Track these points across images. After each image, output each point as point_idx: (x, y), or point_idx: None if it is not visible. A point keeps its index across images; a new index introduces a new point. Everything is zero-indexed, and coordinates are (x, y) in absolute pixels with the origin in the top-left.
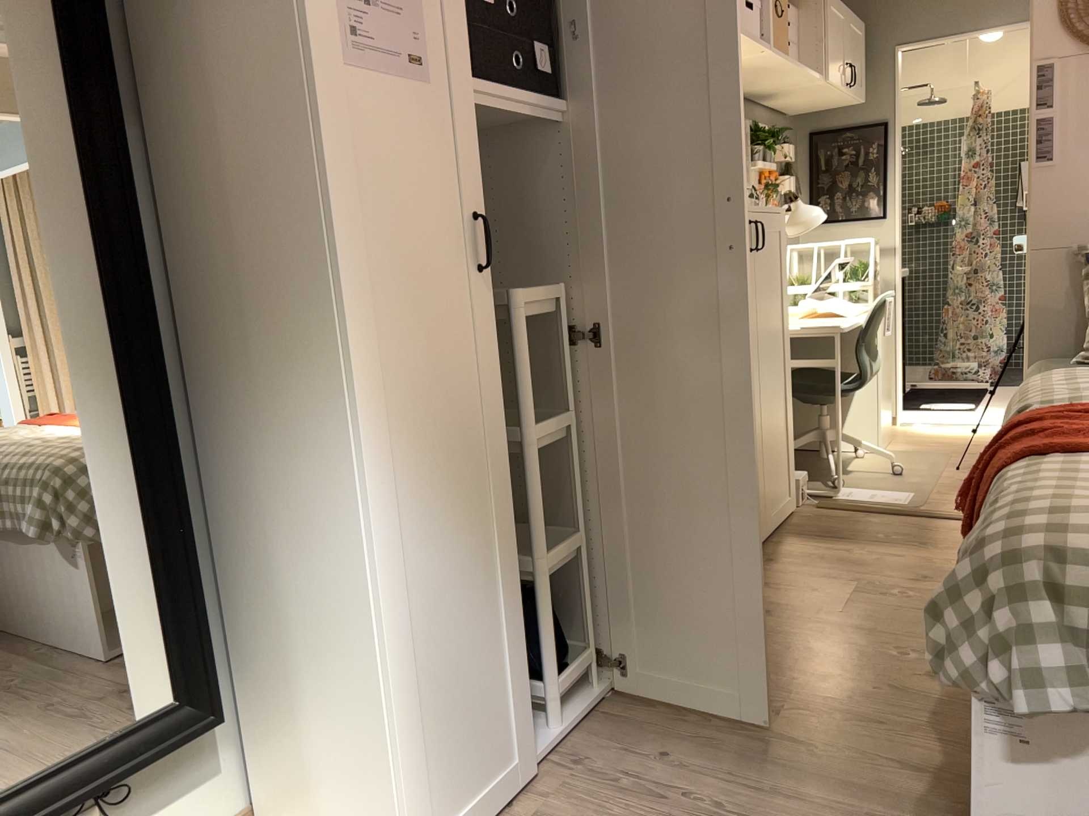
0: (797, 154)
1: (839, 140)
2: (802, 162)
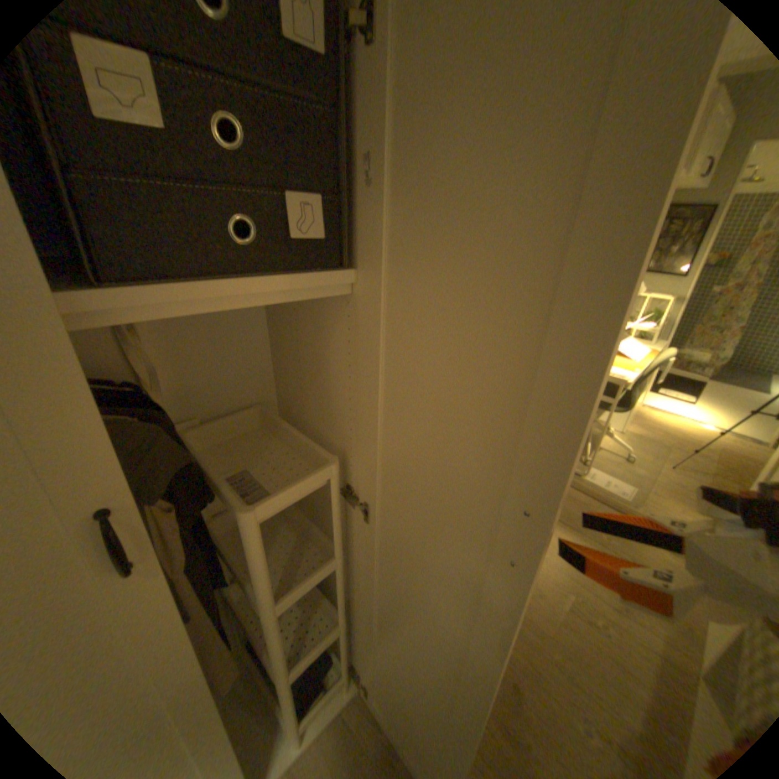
0: None
1: (676, 214)
2: None
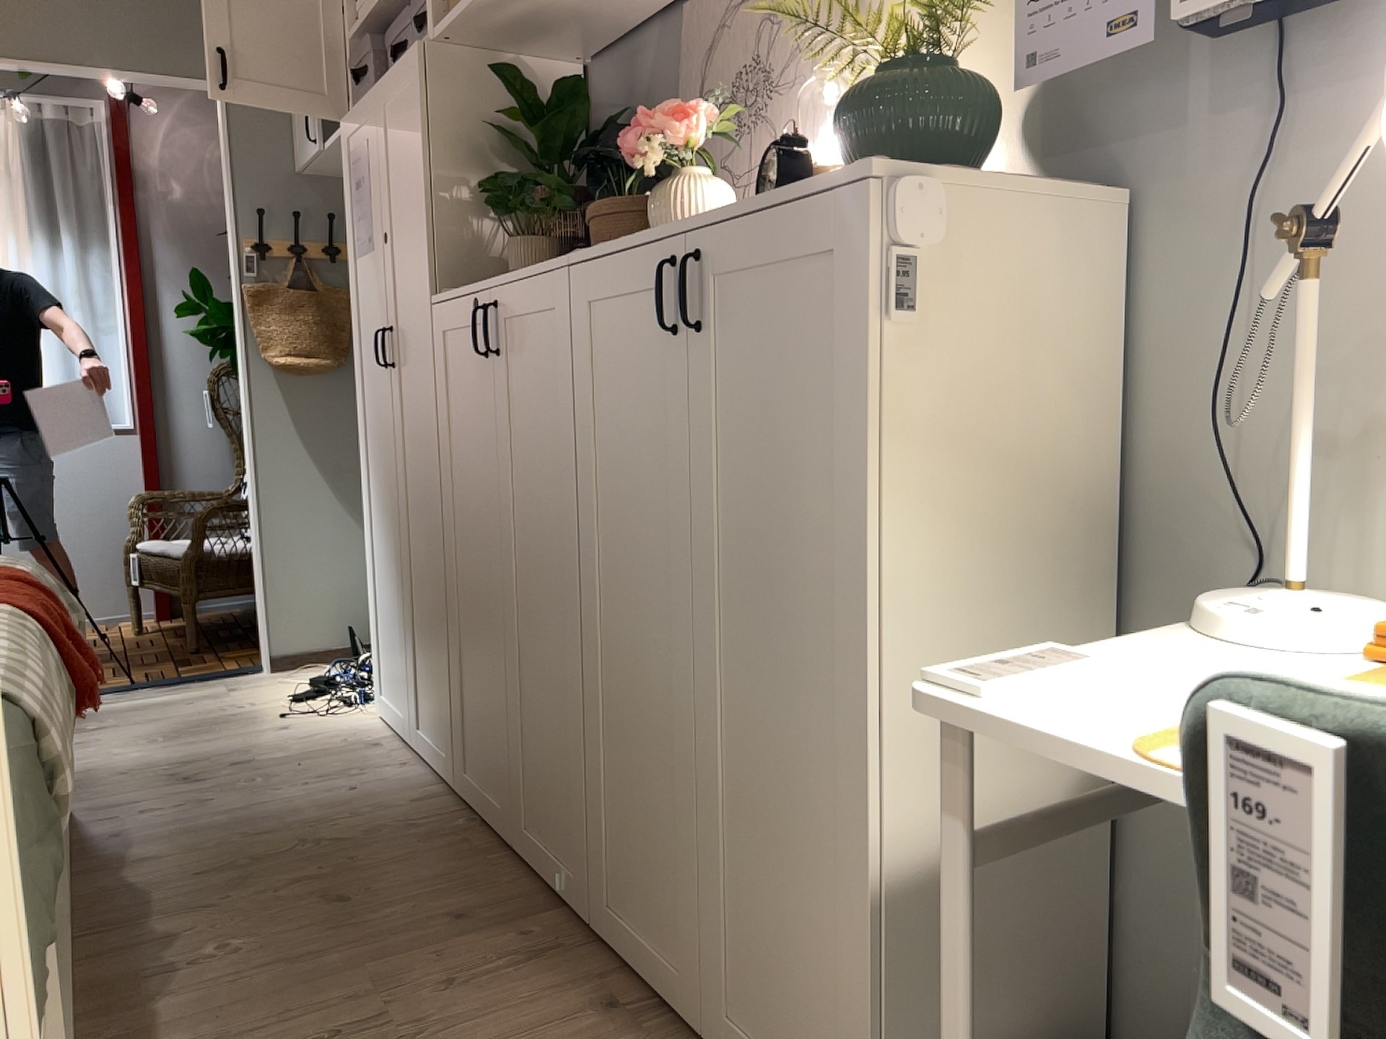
0: None
1: None
2: None
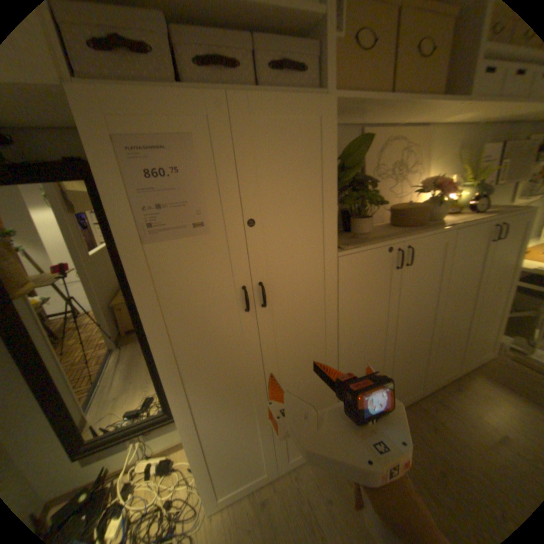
0: None
1: None
2: None
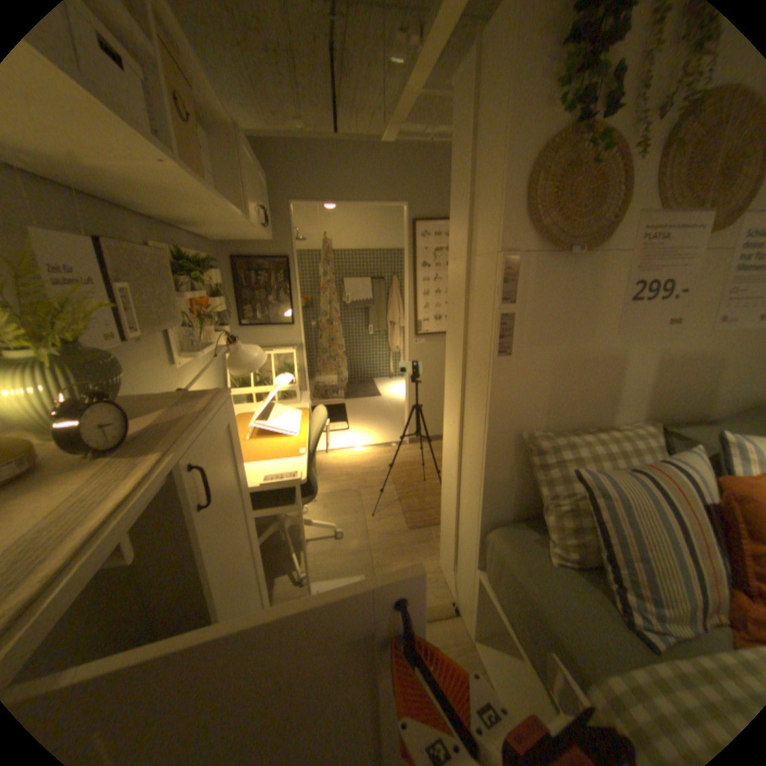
0: (225, 271)
1: (258, 263)
2: (230, 277)
